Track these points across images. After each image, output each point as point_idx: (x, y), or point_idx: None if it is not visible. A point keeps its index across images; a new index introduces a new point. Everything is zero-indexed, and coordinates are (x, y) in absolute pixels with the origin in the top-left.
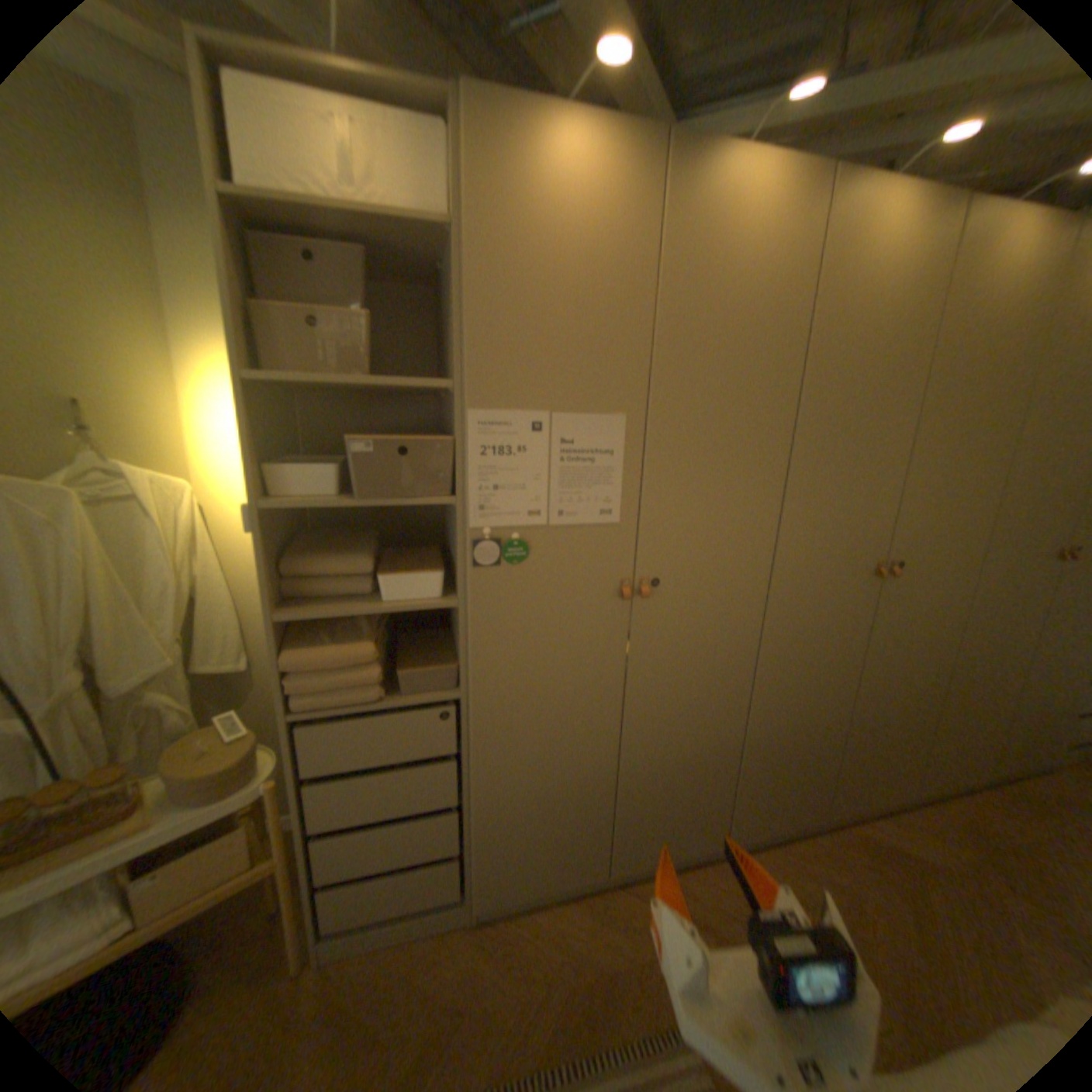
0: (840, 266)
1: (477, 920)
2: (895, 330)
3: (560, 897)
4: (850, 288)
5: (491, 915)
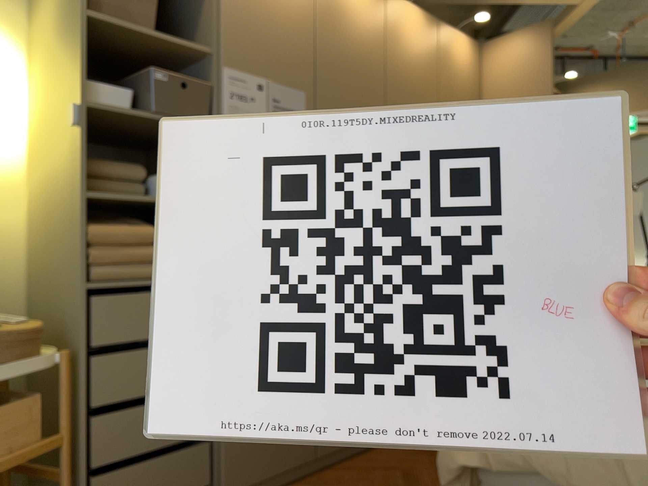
0: (396, 37)
1: None
2: (423, 76)
3: (282, 482)
4: (401, 49)
5: None
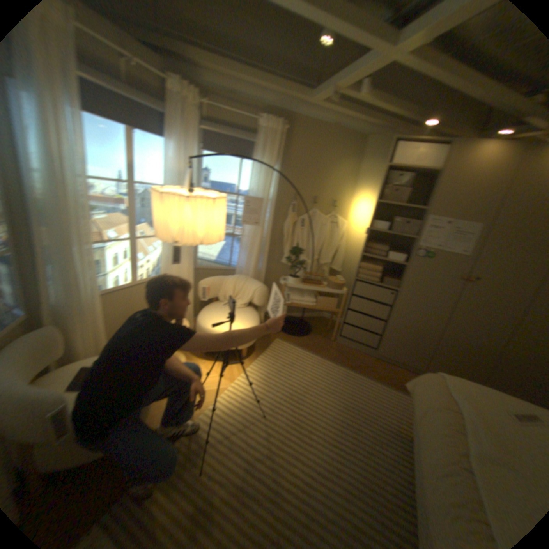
0: None
1: (379, 358)
2: None
3: (407, 368)
4: None
5: (384, 359)
